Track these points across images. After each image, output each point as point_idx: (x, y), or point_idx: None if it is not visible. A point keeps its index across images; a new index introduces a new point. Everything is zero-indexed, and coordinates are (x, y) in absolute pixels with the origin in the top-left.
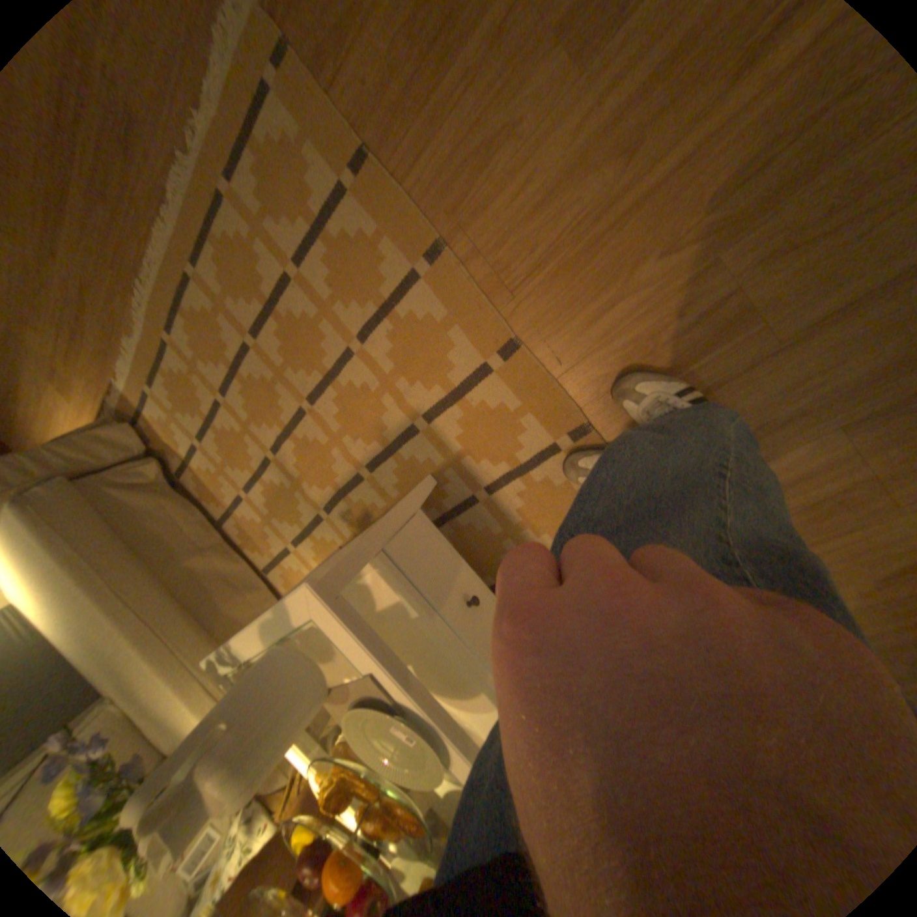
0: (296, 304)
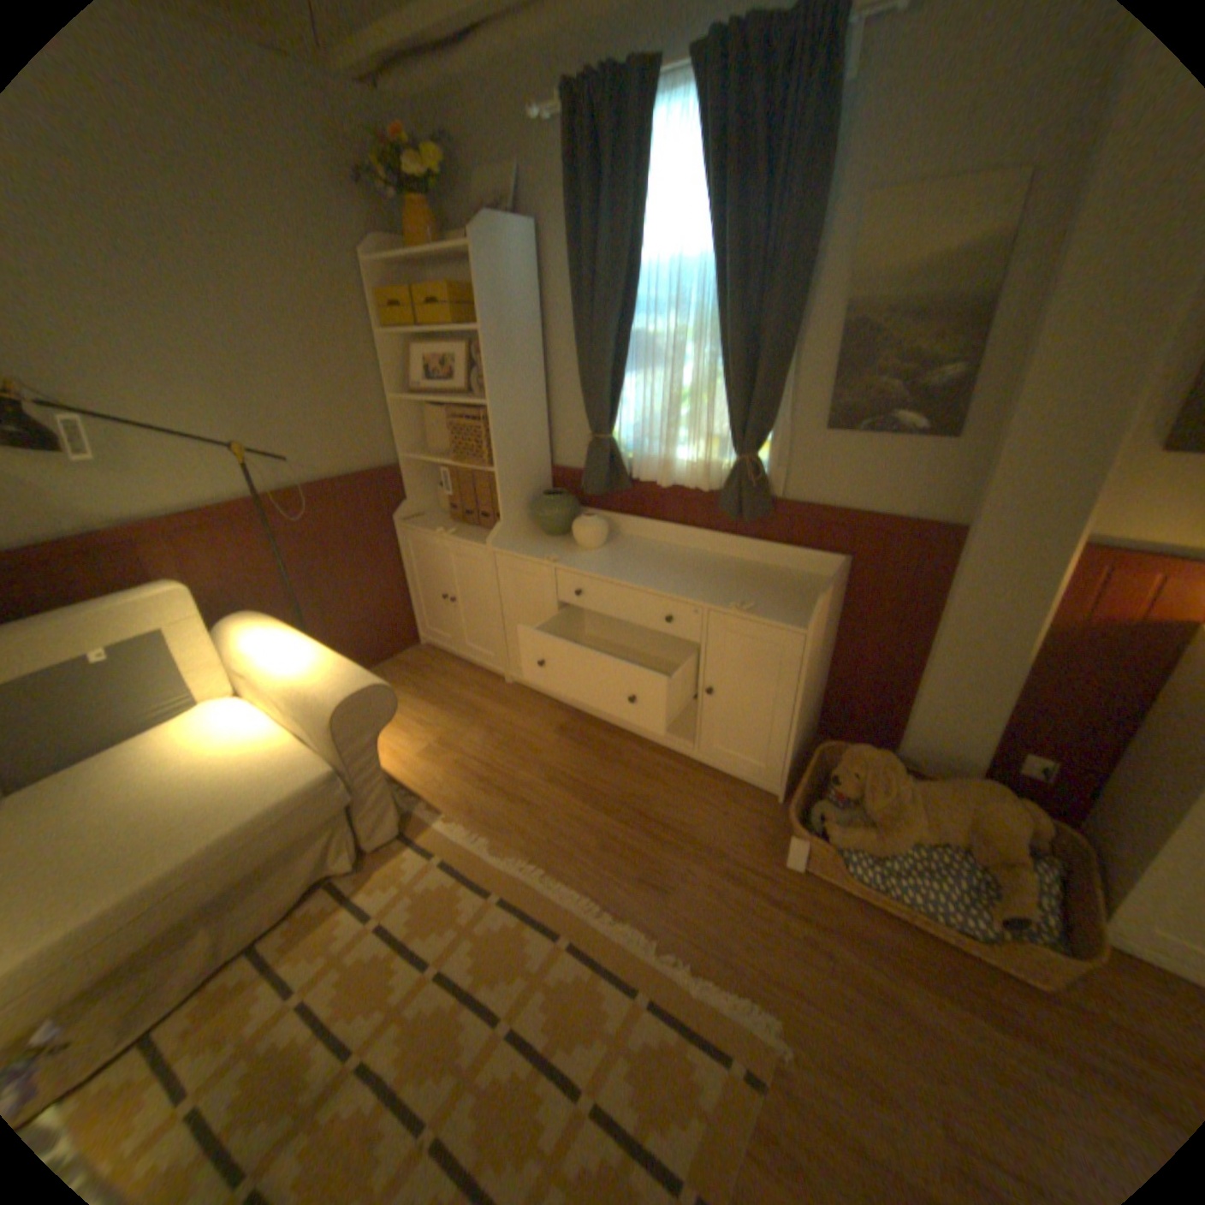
0: (550, 1118)
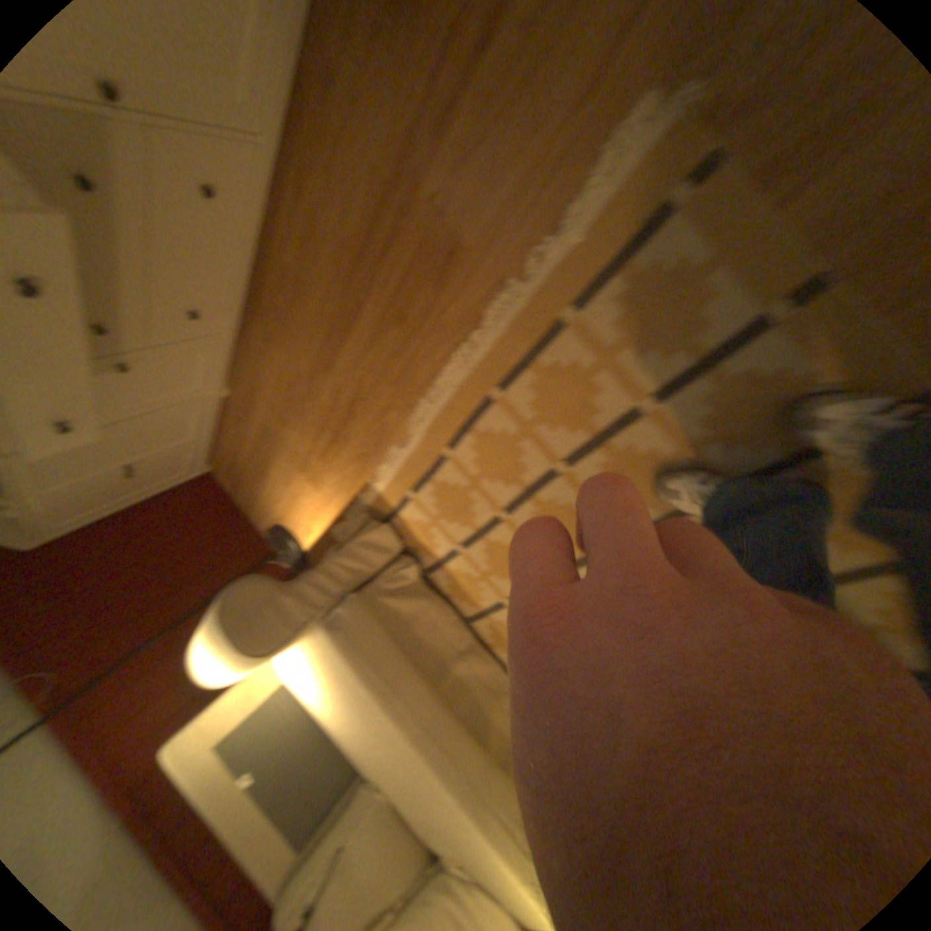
0: (643, 439)
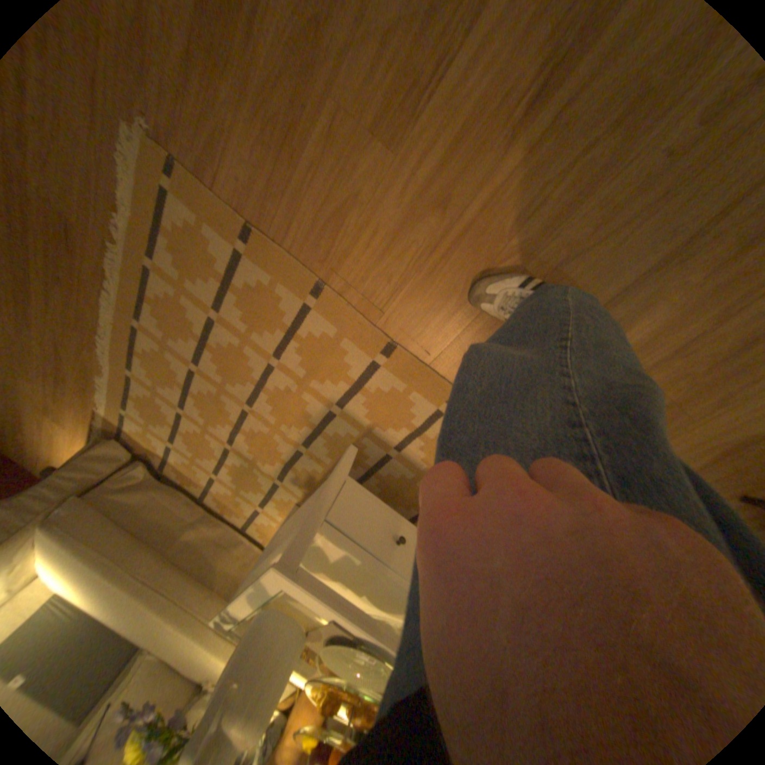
0: (222, 337)
